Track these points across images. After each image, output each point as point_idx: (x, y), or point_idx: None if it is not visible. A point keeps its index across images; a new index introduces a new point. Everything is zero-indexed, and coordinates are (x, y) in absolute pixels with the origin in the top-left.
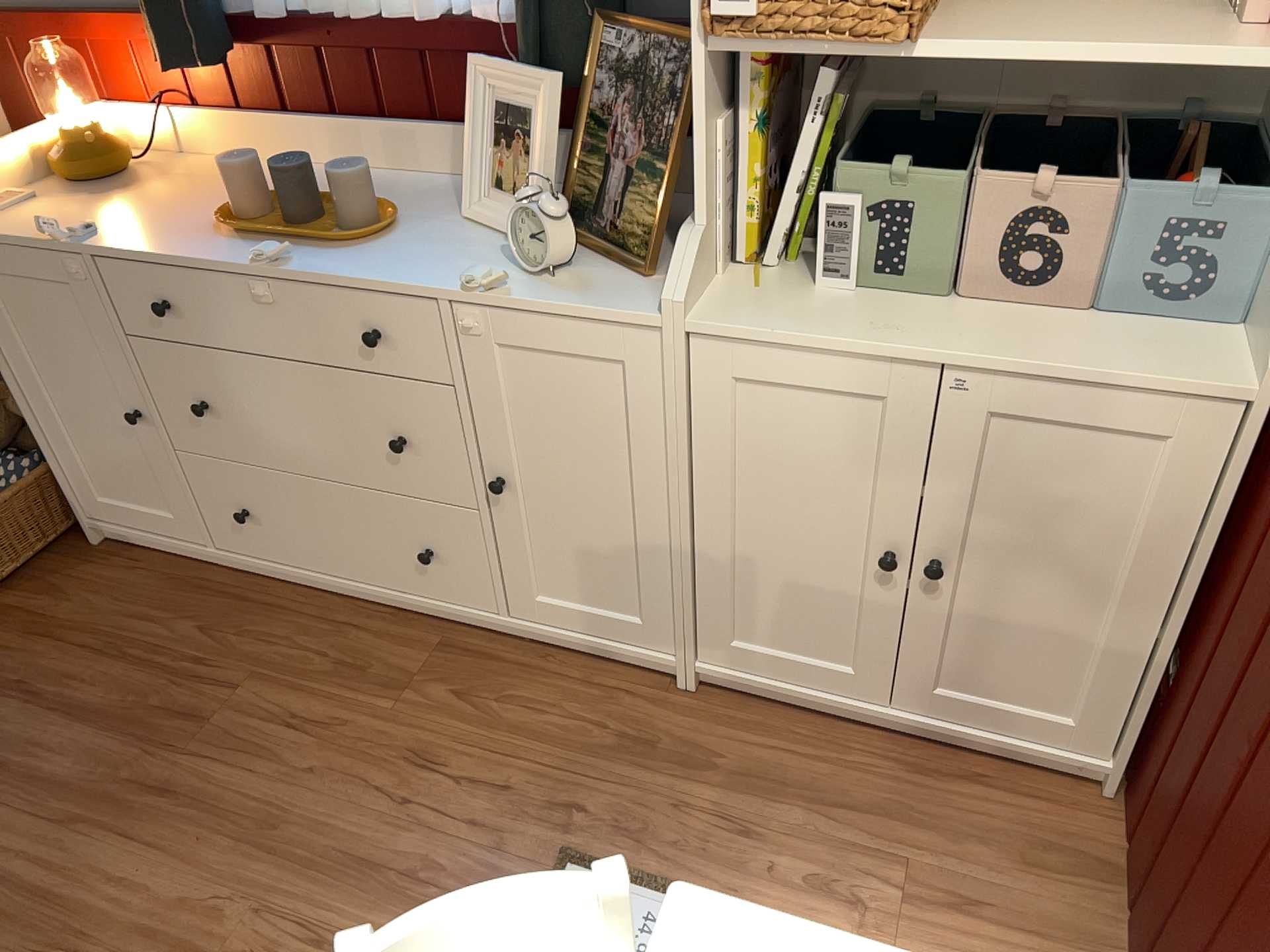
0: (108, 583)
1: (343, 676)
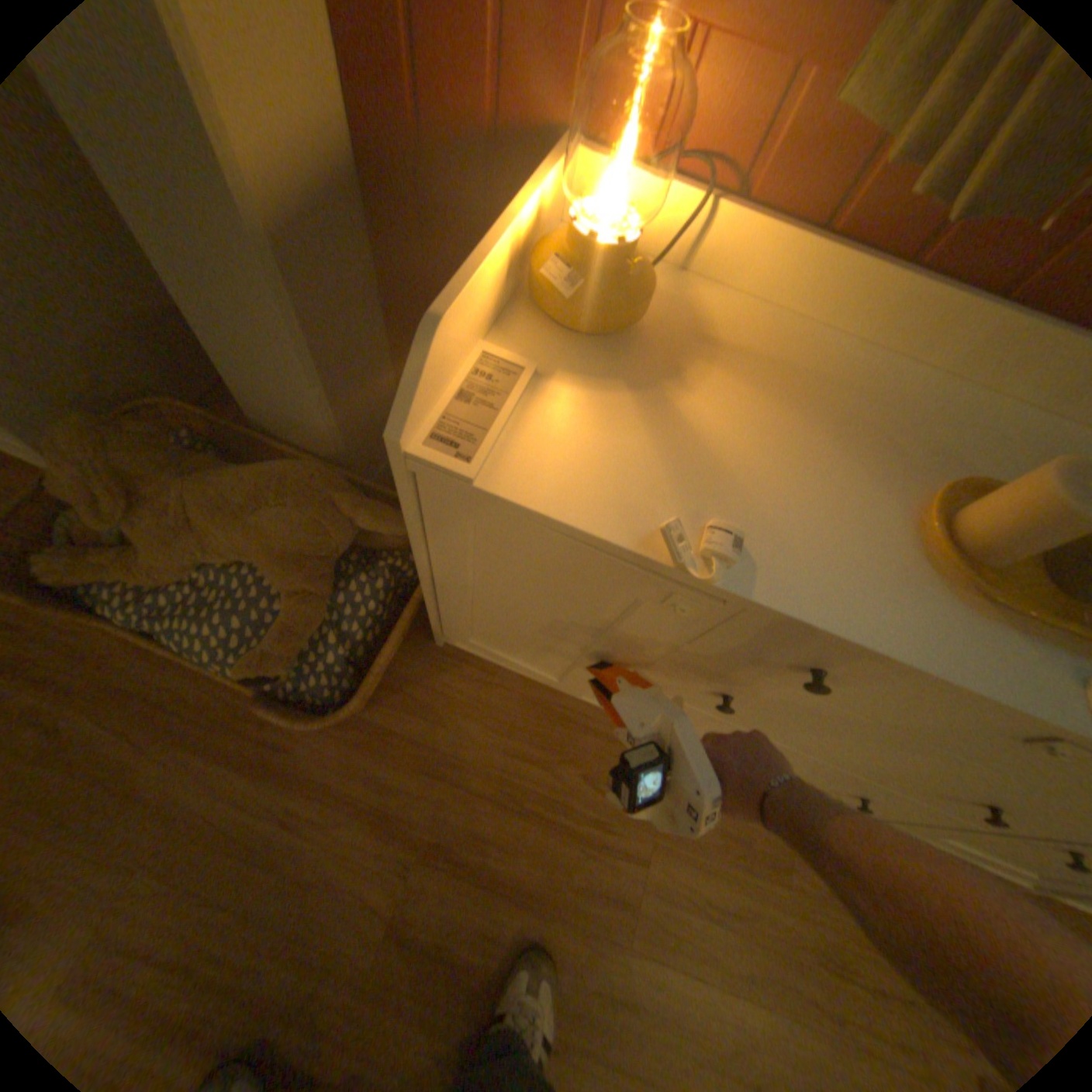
0: (464, 707)
1: (732, 860)
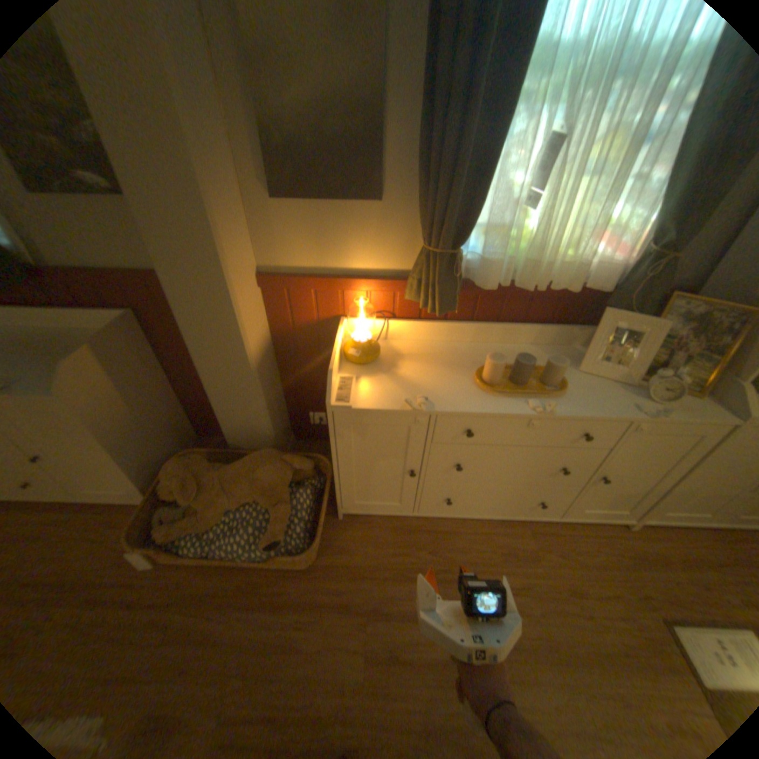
0: (361, 542)
1: (510, 564)
